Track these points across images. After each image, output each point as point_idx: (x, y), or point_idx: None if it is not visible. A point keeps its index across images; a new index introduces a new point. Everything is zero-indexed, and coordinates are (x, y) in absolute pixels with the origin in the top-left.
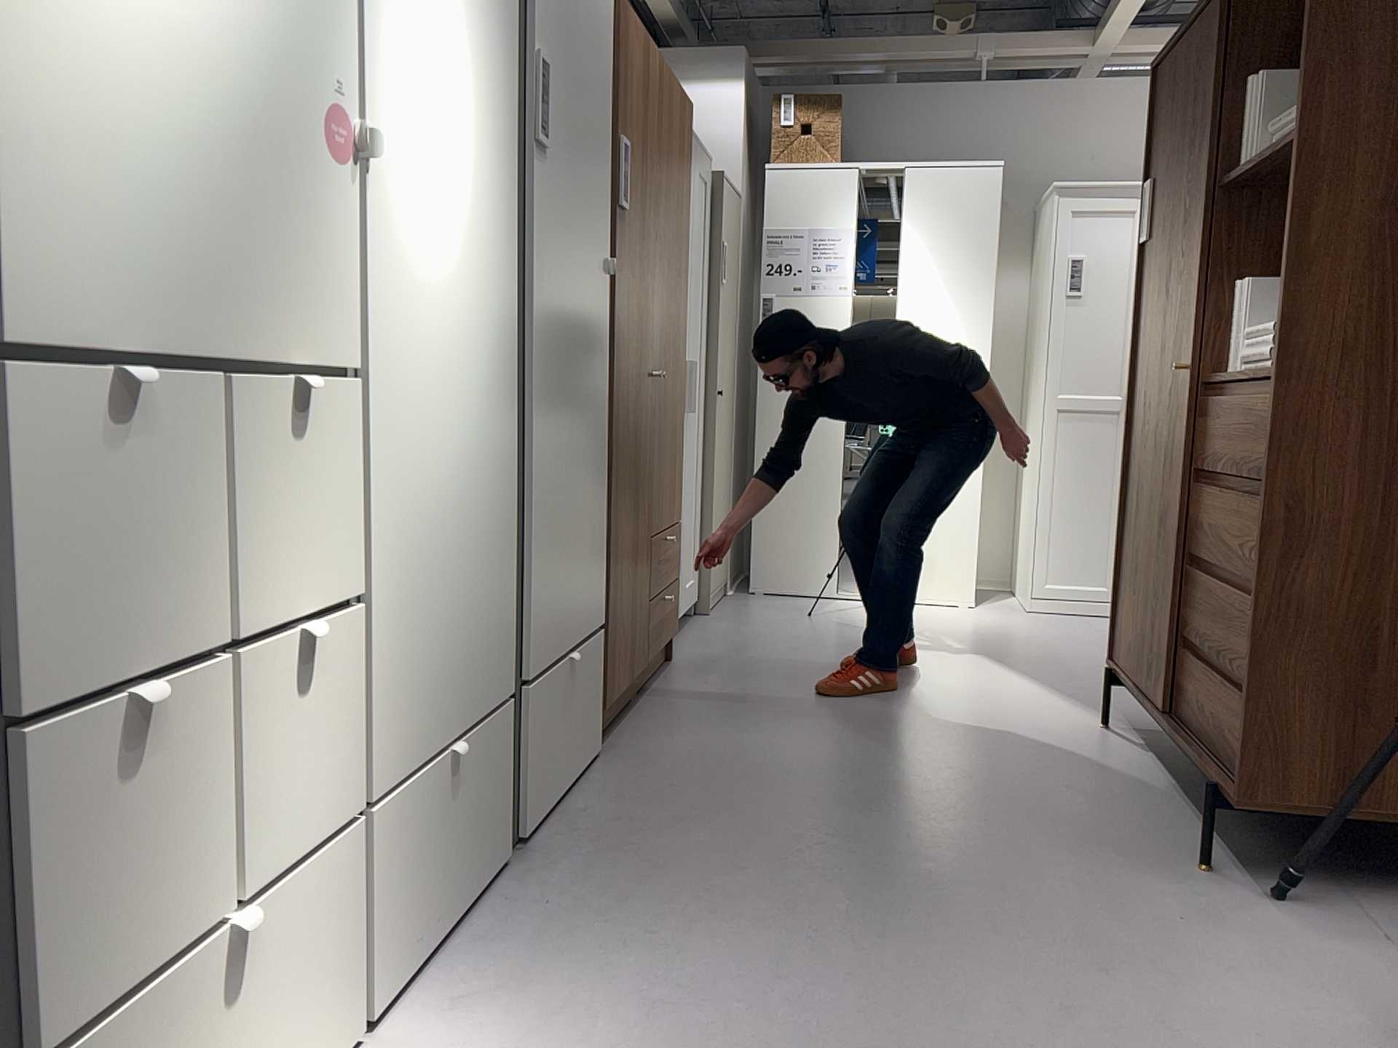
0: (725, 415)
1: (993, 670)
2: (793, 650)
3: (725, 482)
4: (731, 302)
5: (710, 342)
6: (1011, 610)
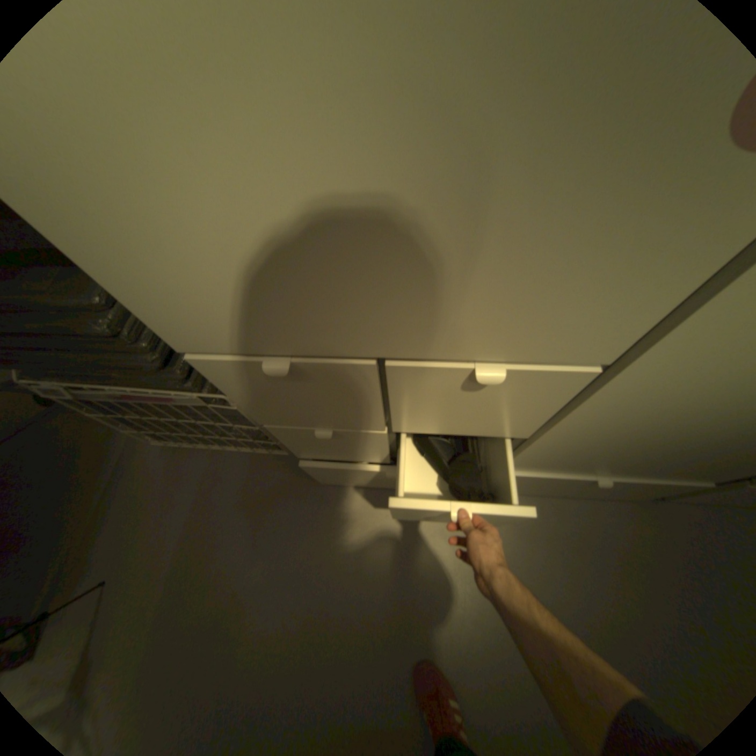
0: None
1: None
2: None
3: None
4: None
5: None
6: None
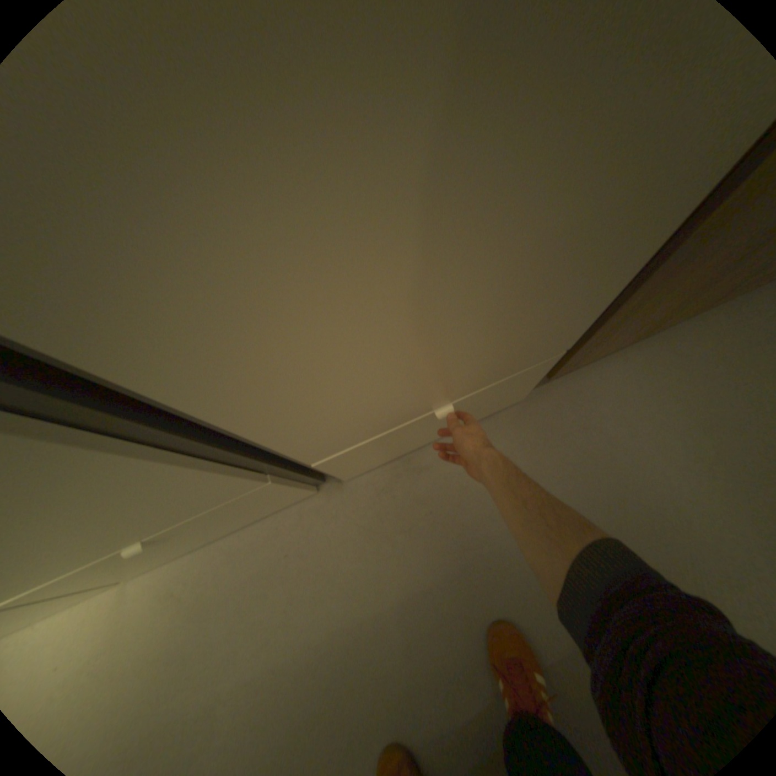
0: None
1: None
2: None
3: None
4: None
5: None
6: None
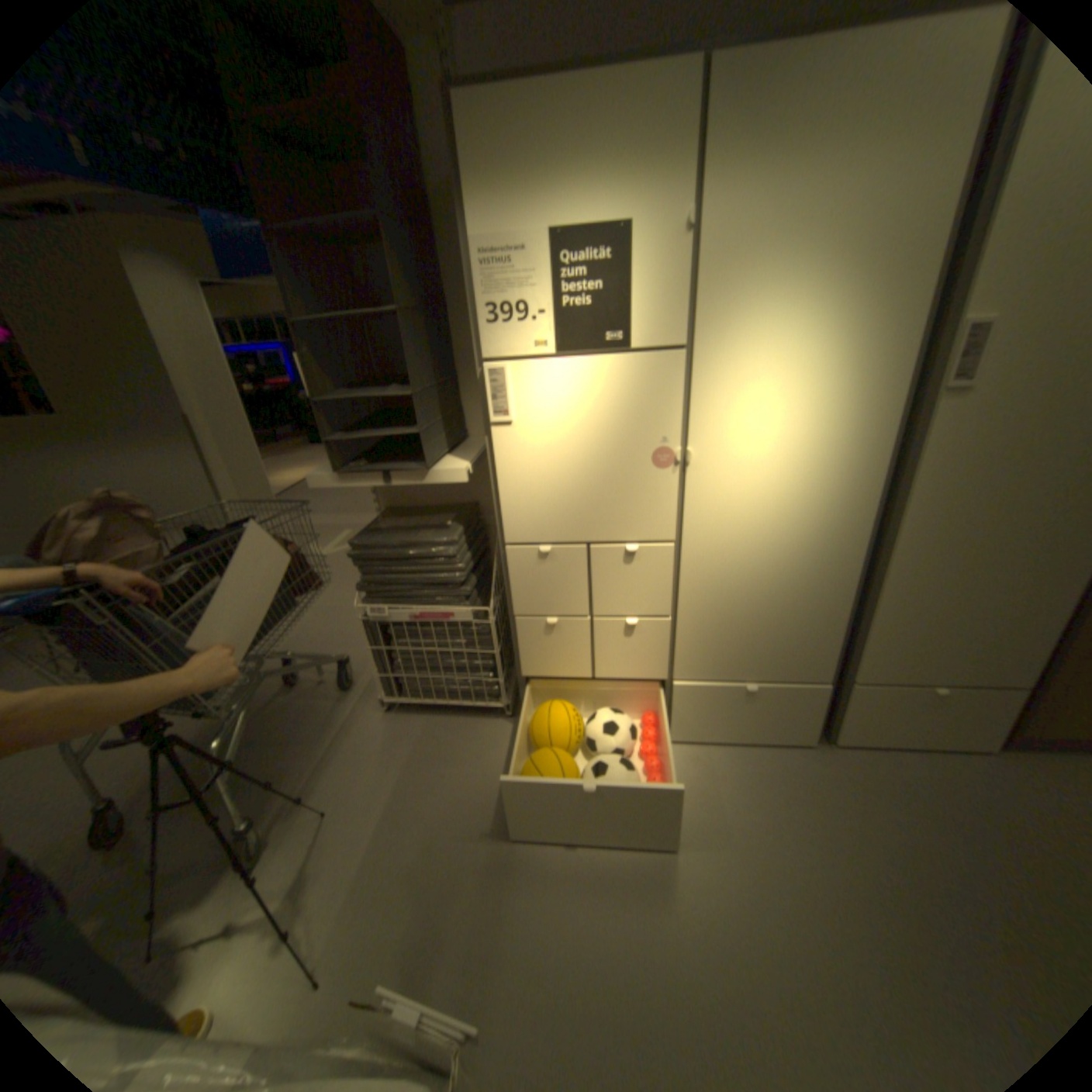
0: None
1: None
2: None
3: None
4: None
5: None
6: None
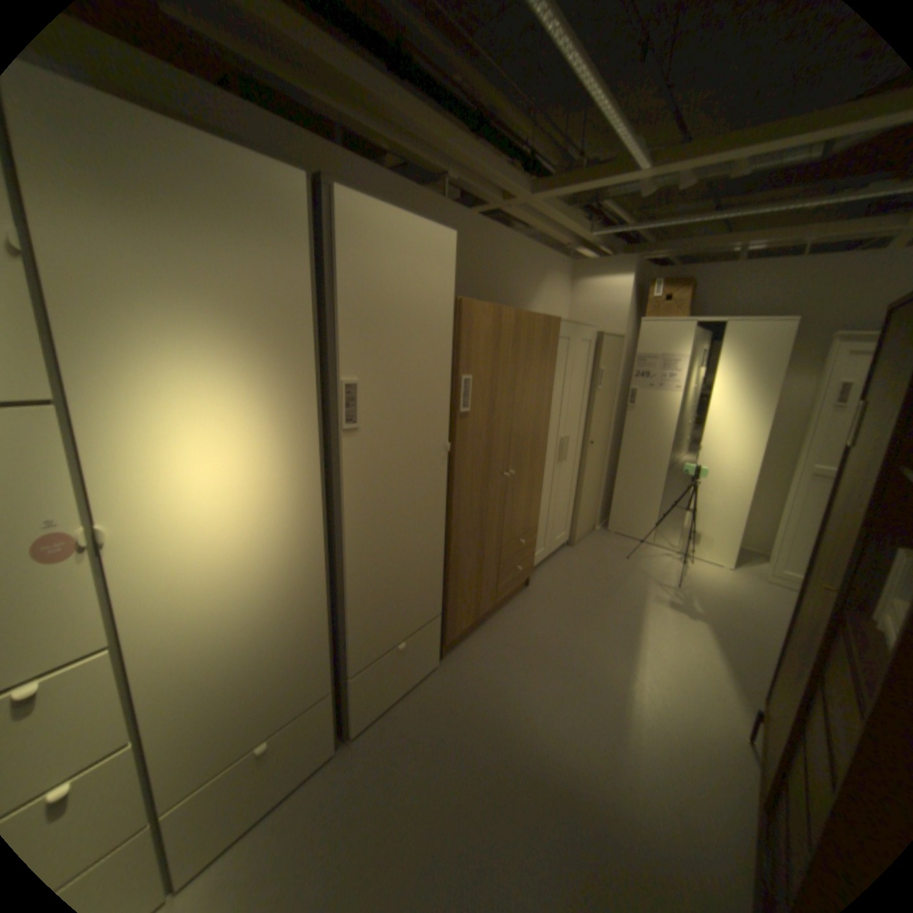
0: (597, 451)
1: (708, 643)
2: (598, 589)
3: (596, 481)
4: (609, 394)
5: (587, 420)
6: (757, 578)
